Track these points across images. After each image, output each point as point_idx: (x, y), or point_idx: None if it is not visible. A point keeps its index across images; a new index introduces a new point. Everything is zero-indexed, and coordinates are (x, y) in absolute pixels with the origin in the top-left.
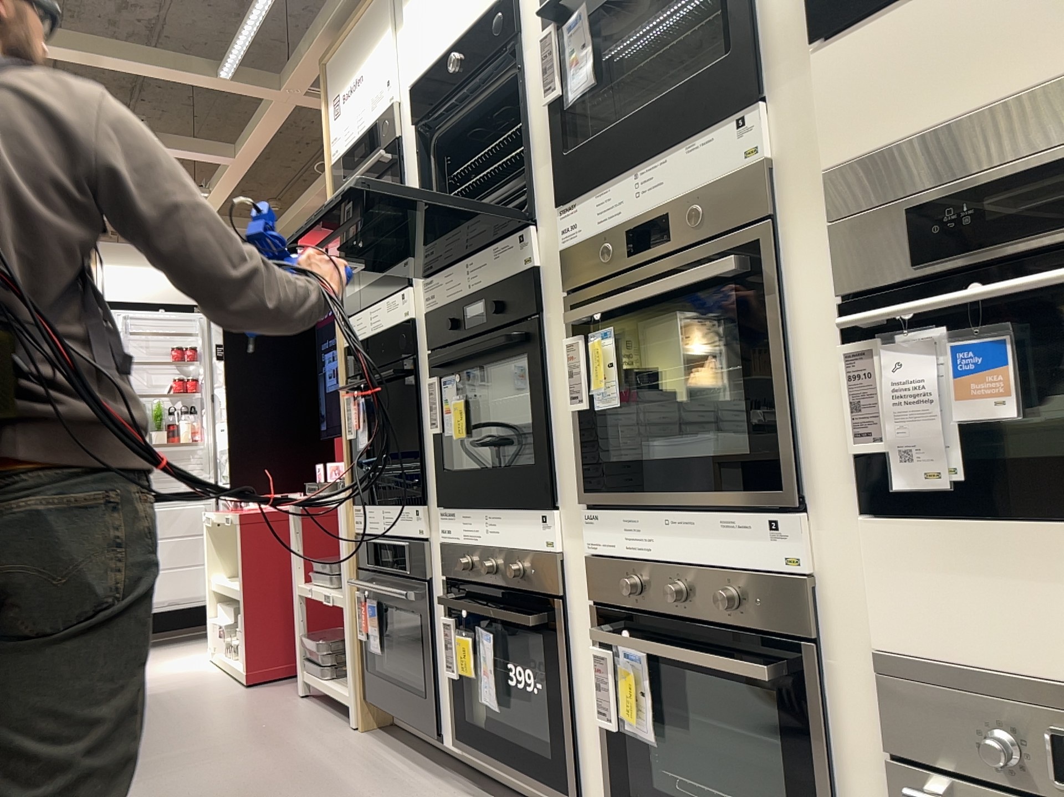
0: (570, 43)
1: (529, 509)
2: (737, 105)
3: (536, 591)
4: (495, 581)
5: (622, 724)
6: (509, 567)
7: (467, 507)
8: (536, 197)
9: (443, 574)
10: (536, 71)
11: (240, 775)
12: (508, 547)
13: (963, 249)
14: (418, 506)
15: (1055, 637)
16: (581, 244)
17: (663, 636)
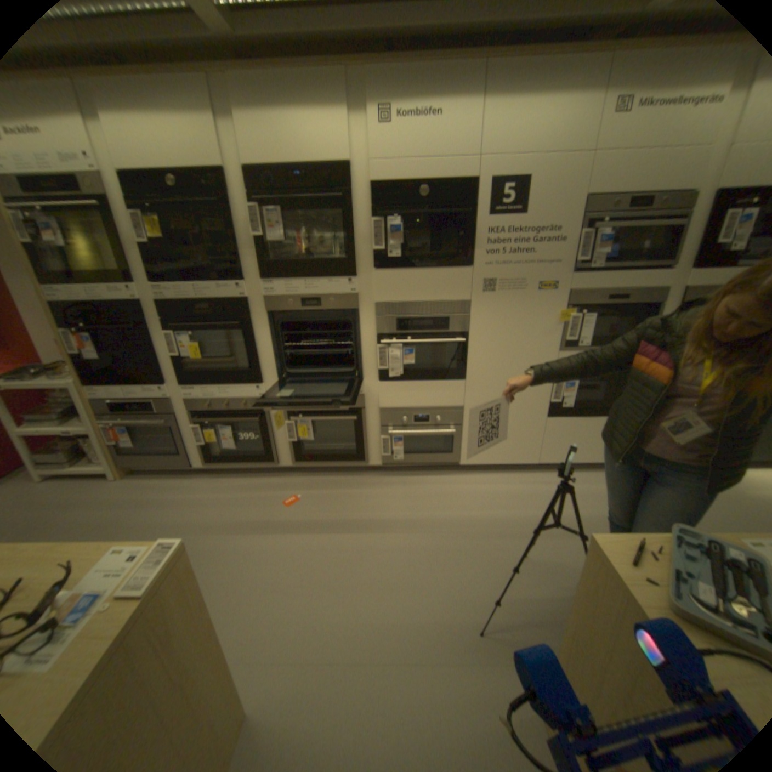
0: (267, 217)
1: (248, 385)
2: (348, 275)
3: (253, 410)
4: (228, 409)
5: (297, 439)
6: (237, 404)
7: (204, 386)
8: (244, 271)
9: (184, 410)
10: (241, 216)
11: (83, 525)
12: (235, 398)
13: (406, 331)
14: (160, 386)
15: (414, 400)
16: (275, 298)
17: (314, 415)
